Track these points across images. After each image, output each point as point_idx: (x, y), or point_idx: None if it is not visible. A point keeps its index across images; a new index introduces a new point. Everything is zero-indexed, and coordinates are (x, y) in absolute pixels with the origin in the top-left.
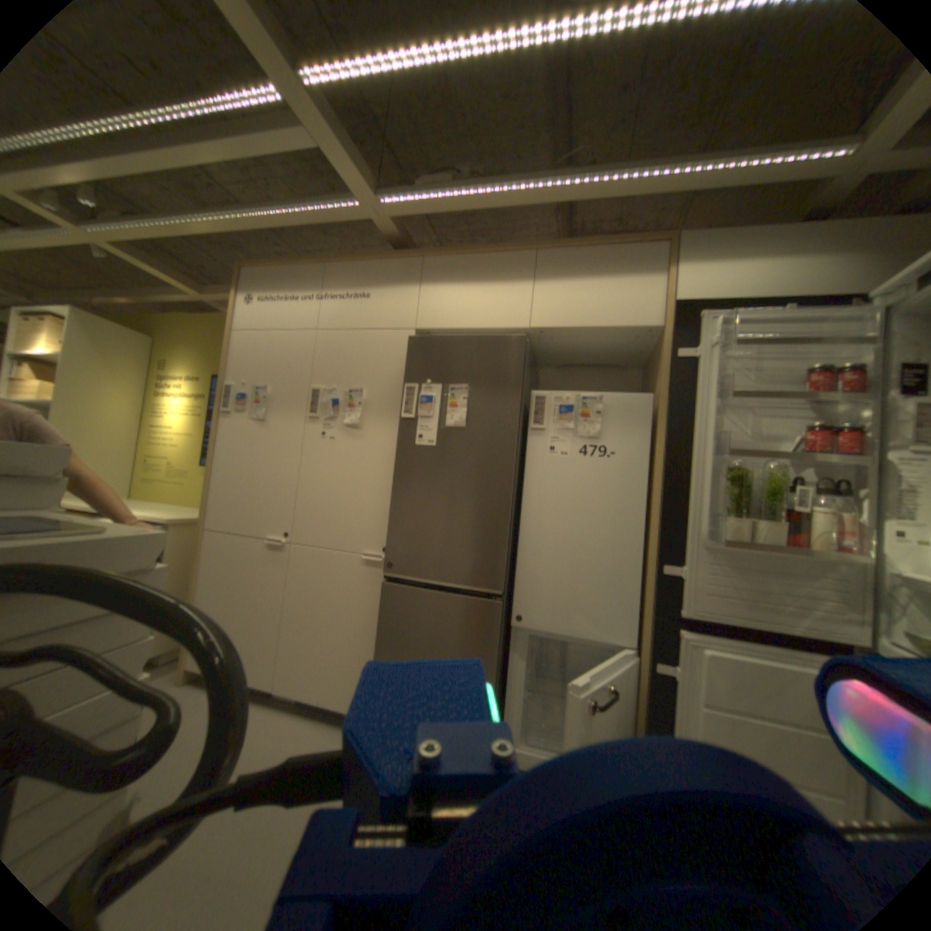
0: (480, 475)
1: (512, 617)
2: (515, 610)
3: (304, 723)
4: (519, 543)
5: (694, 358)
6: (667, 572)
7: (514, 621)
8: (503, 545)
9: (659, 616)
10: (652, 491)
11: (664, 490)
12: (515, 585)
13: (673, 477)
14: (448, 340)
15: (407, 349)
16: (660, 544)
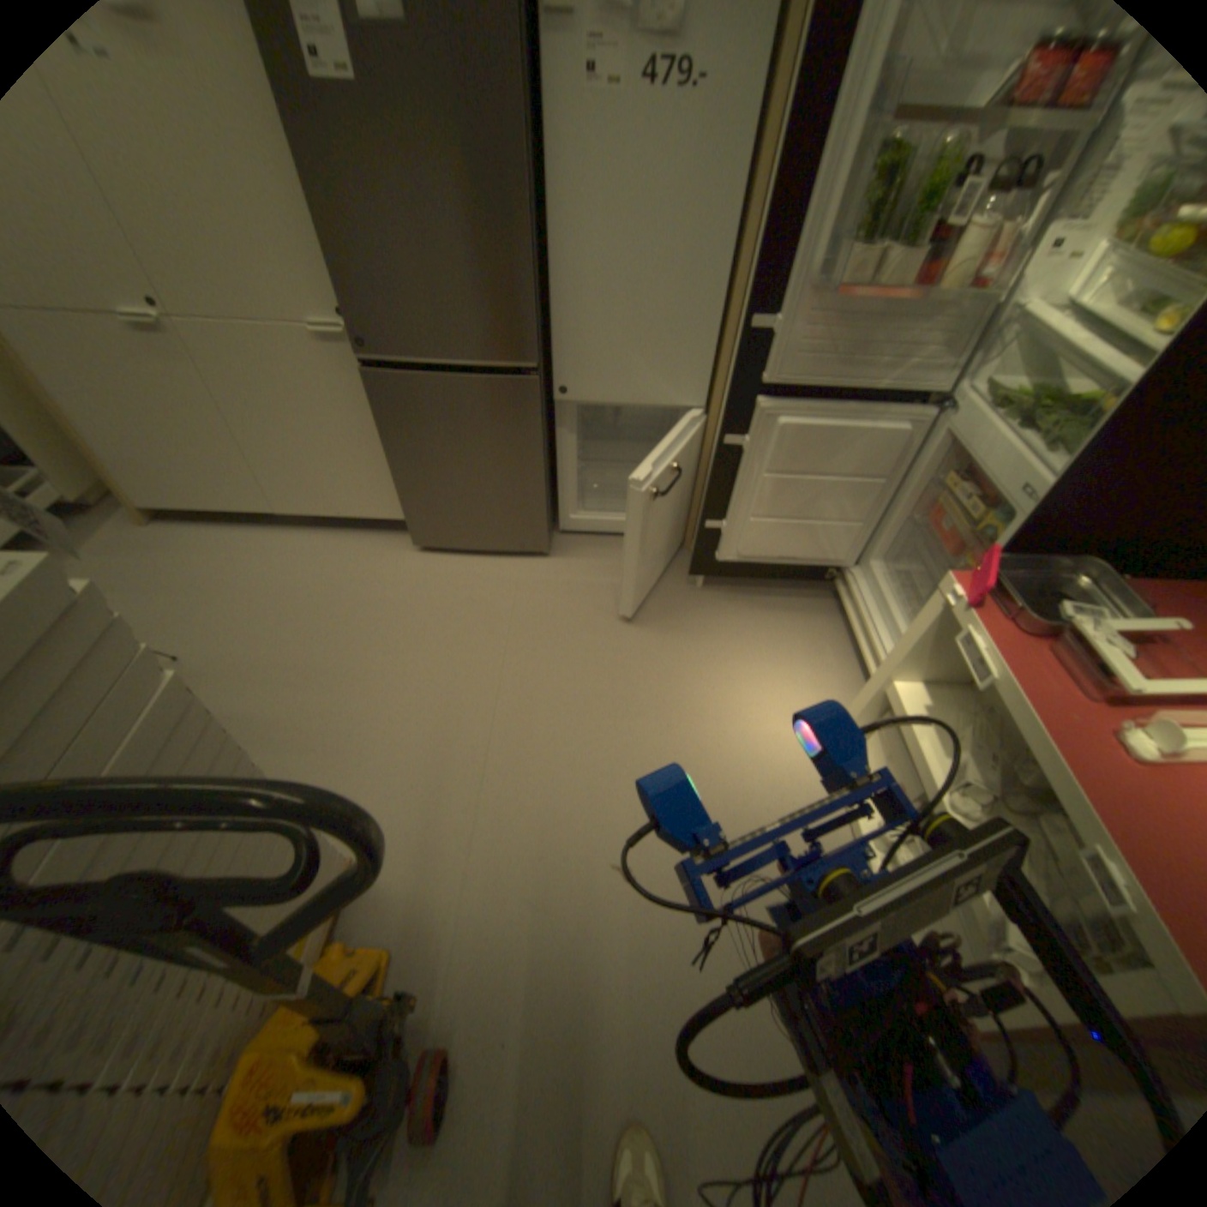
0: (466, 155)
1: (554, 387)
2: (557, 380)
3: (332, 535)
4: (551, 276)
5: None
6: (756, 324)
7: (557, 393)
8: (529, 292)
9: (736, 372)
10: (758, 162)
11: (777, 184)
12: (553, 343)
13: (796, 156)
14: None
15: None
16: (755, 282)
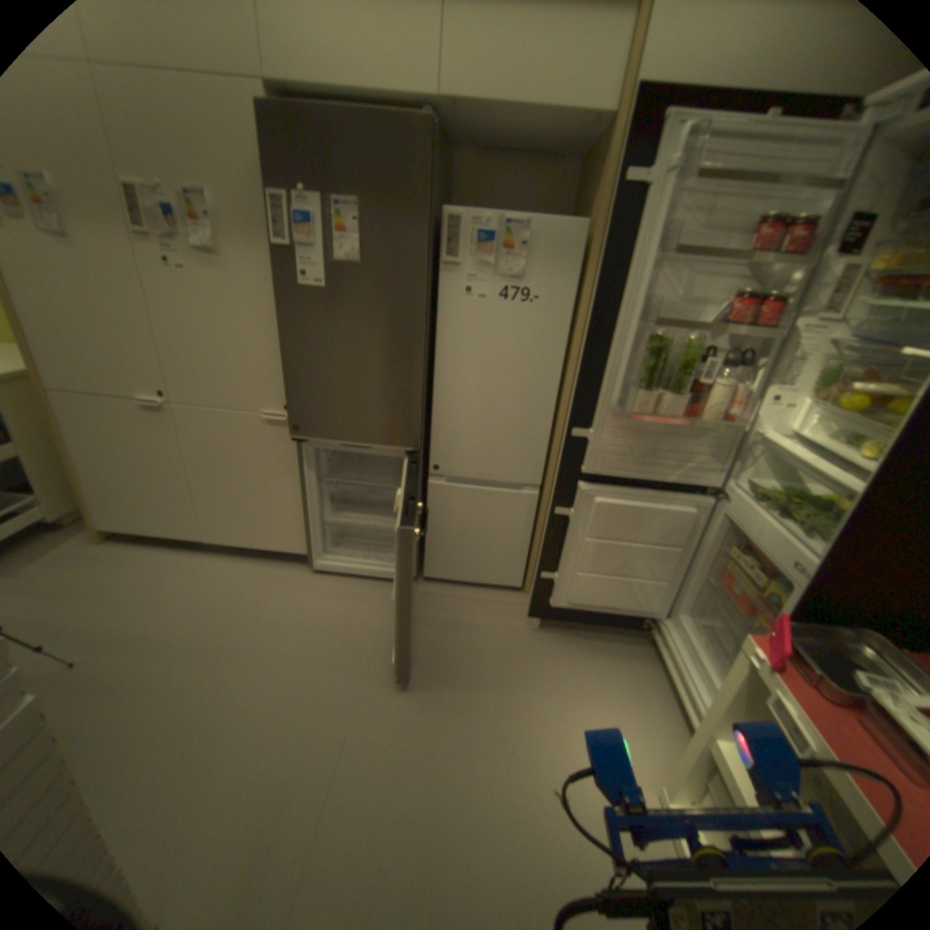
0: (386, 327)
1: (430, 464)
2: (432, 460)
3: (242, 562)
4: (434, 395)
5: (645, 185)
6: (574, 434)
7: (431, 469)
8: (417, 404)
9: (561, 464)
10: (571, 341)
11: (583, 354)
12: (431, 436)
13: (595, 340)
14: (318, 113)
15: (257, 124)
16: (572, 408)
